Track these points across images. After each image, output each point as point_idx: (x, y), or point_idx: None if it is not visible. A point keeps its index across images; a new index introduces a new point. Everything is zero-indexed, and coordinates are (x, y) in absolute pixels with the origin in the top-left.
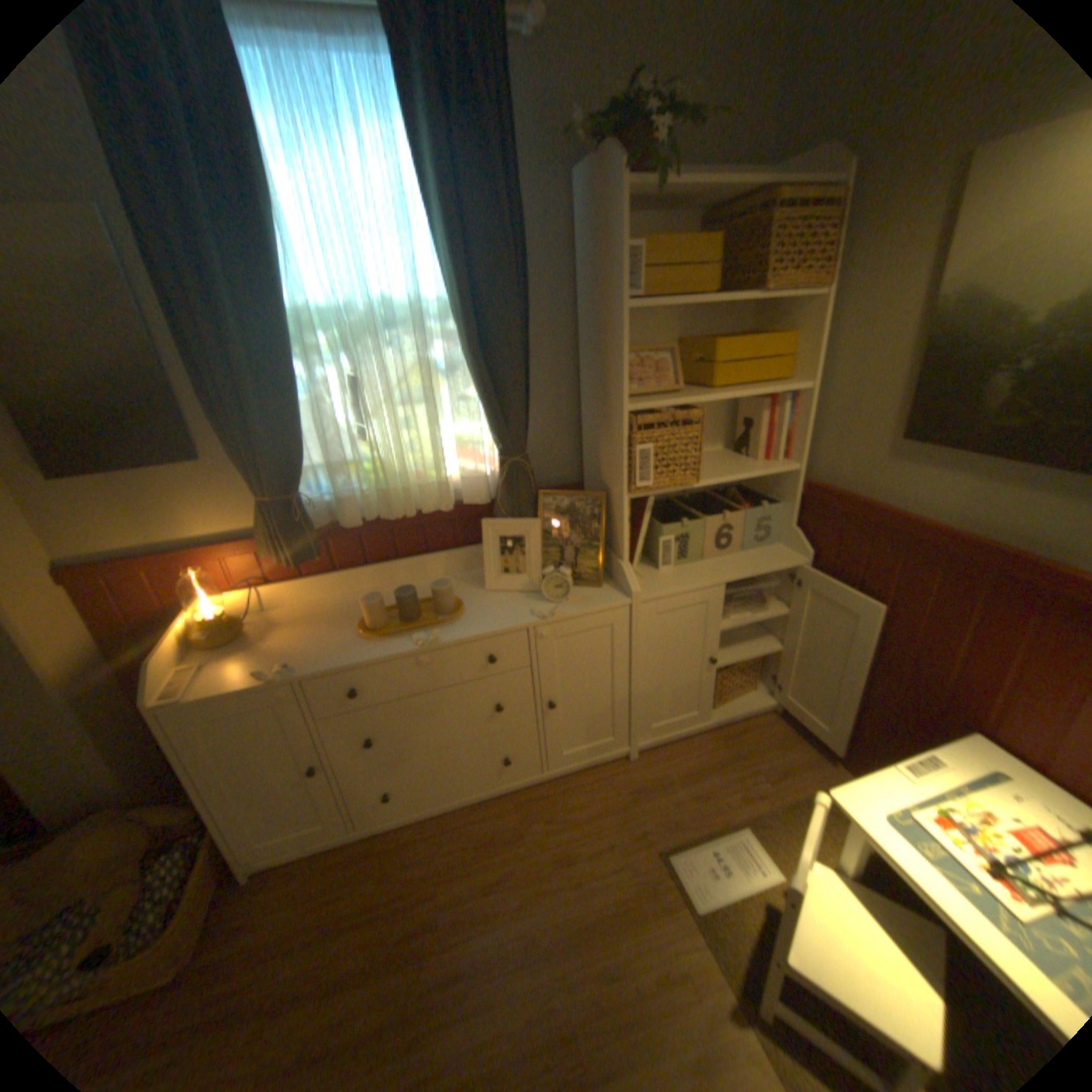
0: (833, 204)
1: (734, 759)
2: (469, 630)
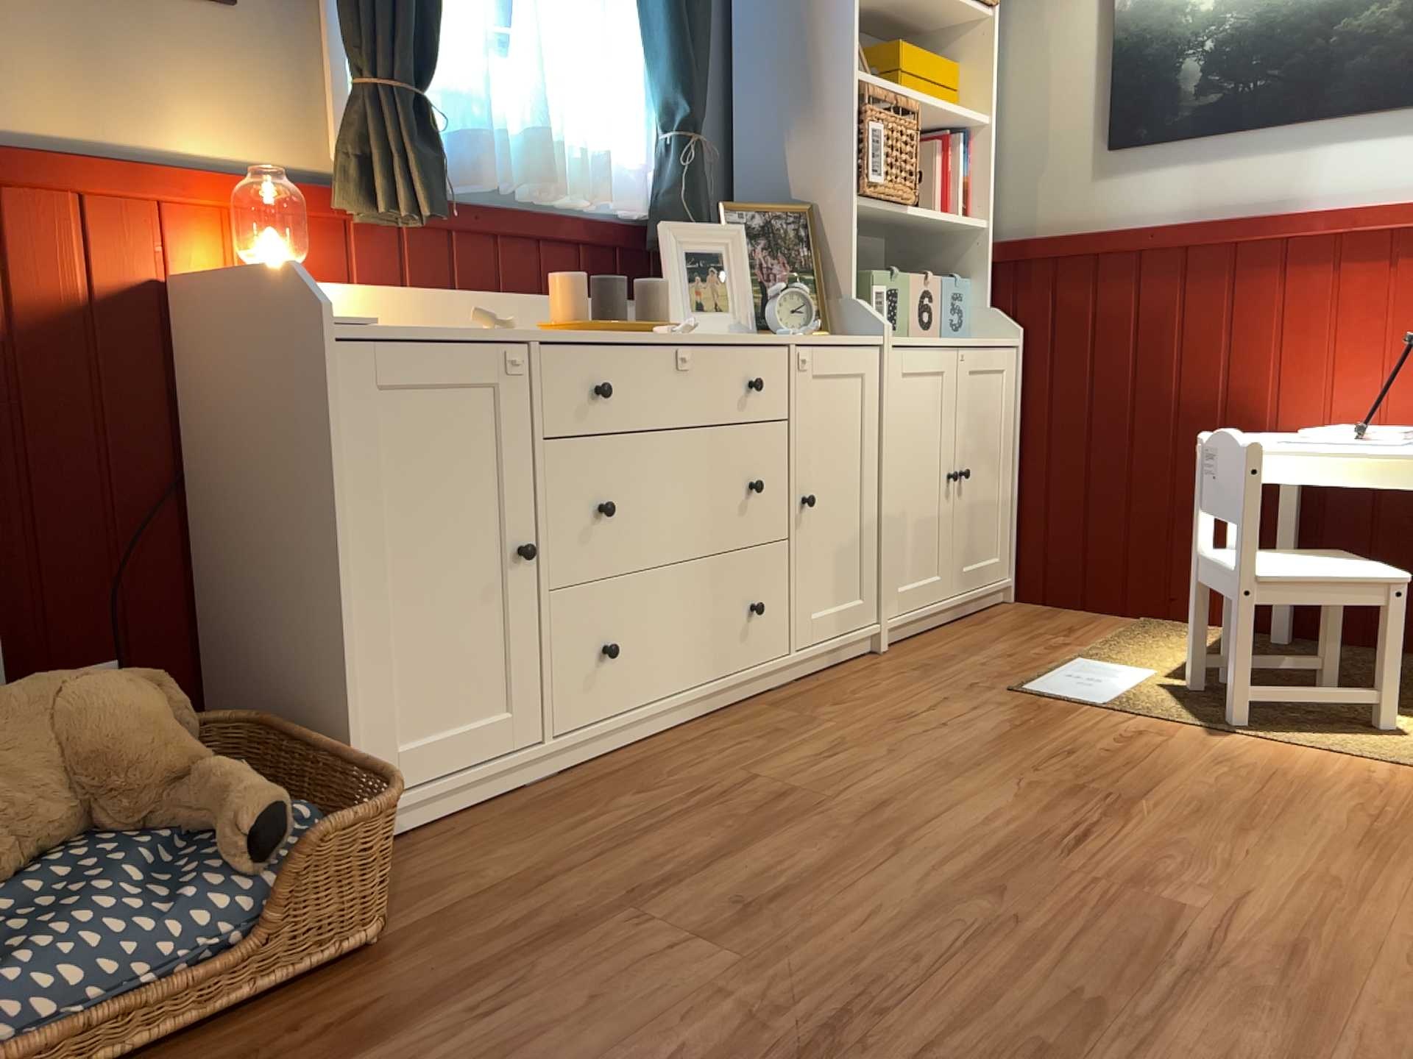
0: None
1: (1001, 631)
2: (722, 334)
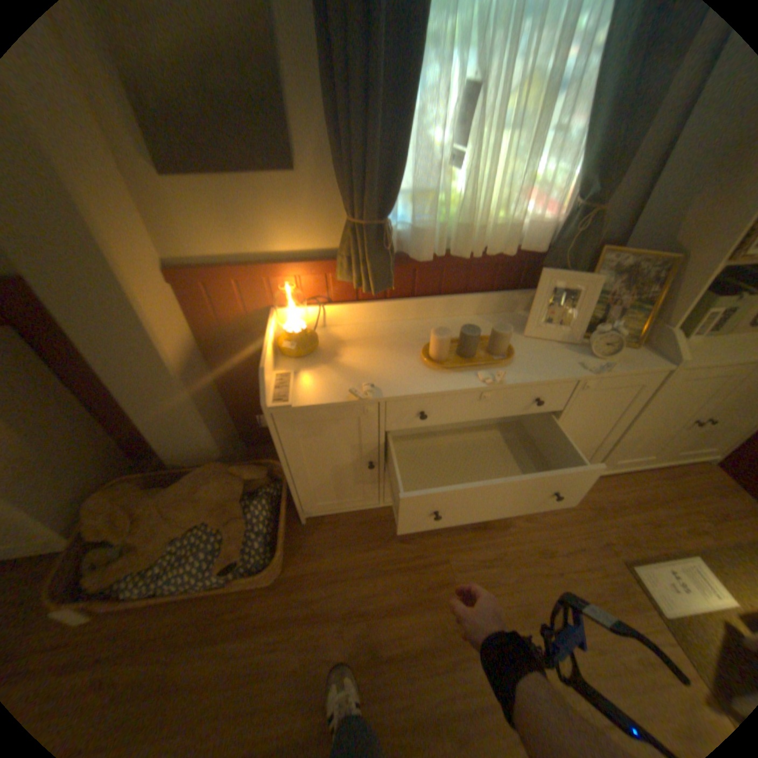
0: None
1: (676, 496)
2: (528, 374)
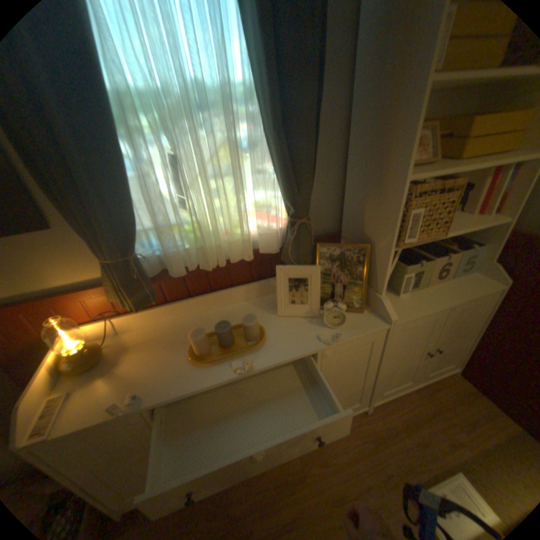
0: None
1: (436, 411)
2: (275, 356)
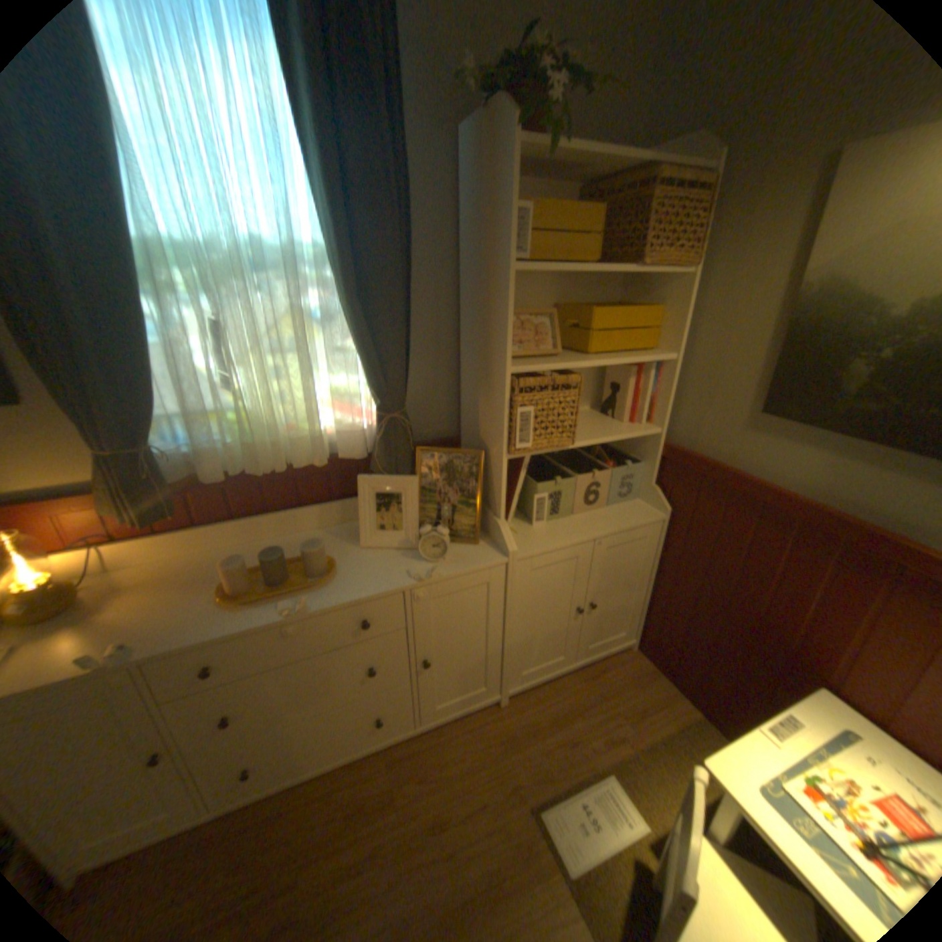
0: (703, 188)
1: (596, 700)
2: (341, 595)
